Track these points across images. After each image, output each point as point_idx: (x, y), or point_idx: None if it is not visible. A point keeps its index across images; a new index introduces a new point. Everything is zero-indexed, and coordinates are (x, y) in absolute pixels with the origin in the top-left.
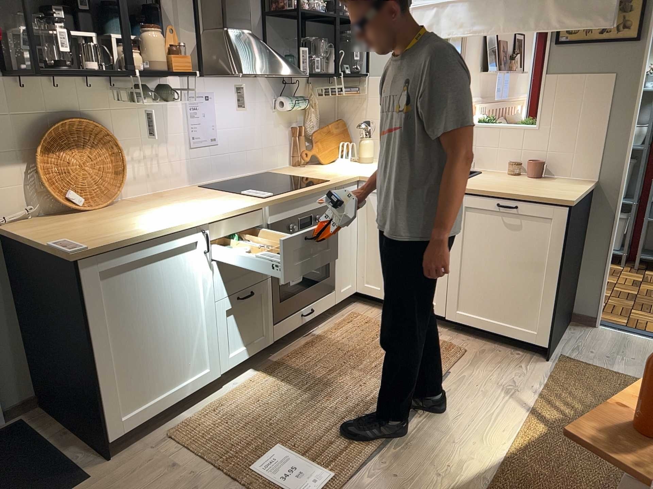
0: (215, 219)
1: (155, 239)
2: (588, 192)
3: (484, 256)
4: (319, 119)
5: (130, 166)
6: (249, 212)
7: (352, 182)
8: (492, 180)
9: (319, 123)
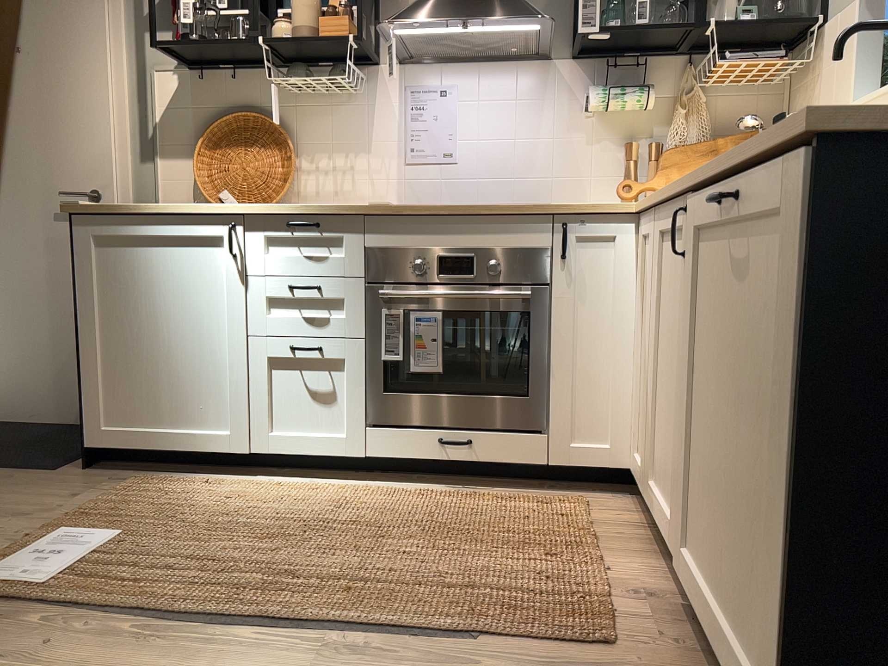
0: (250, 210)
1: (159, 215)
2: None
3: (719, 381)
4: (710, 134)
5: (310, 175)
6: (319, 215)
7: (612, 215)
8: None
9: (703, 140)
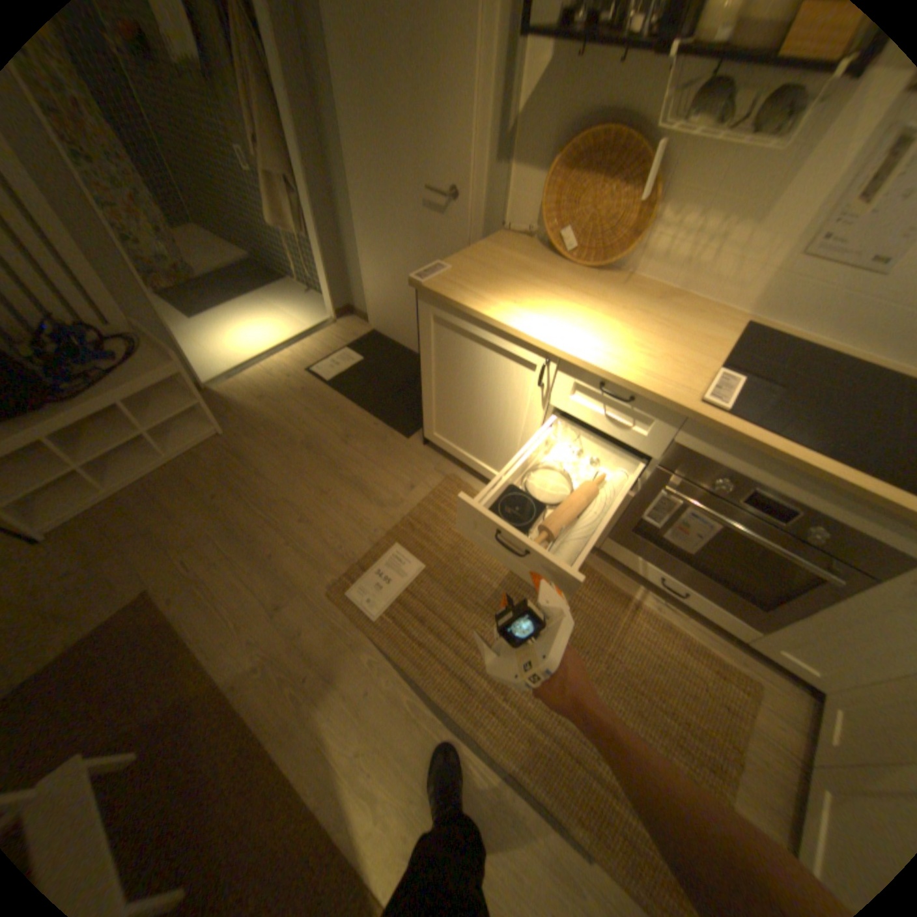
0: (568, 359)
1: (485, 324)
2: None
3: None
4: None
5: (670, 231)
6: (638, 394)
7: None
8: None
9: None
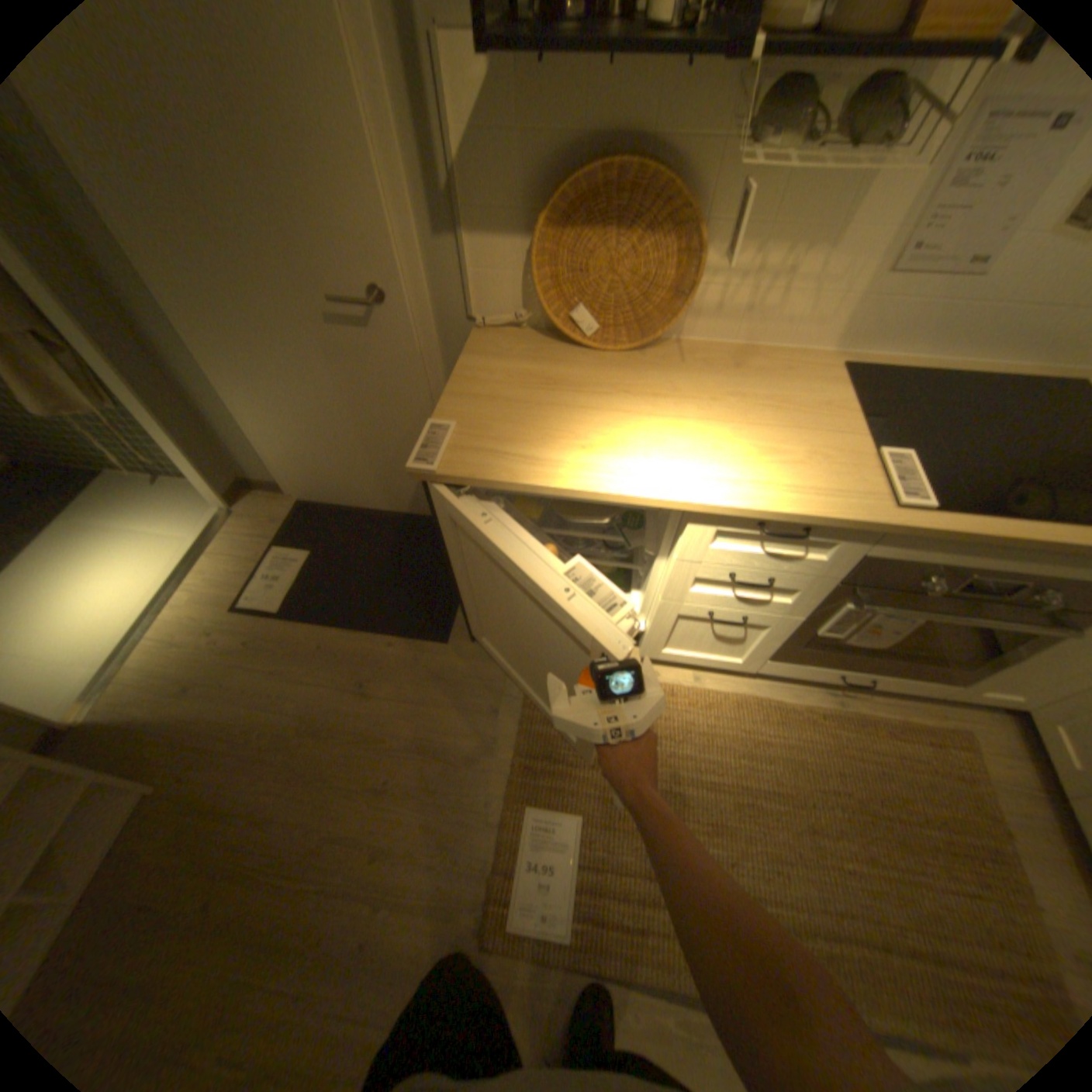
0: (713, 509)
1: (564, 496)
2: None
3: None
4: None
5: (720, 278)
6: (820, 523)
7: None
8: None
9: None
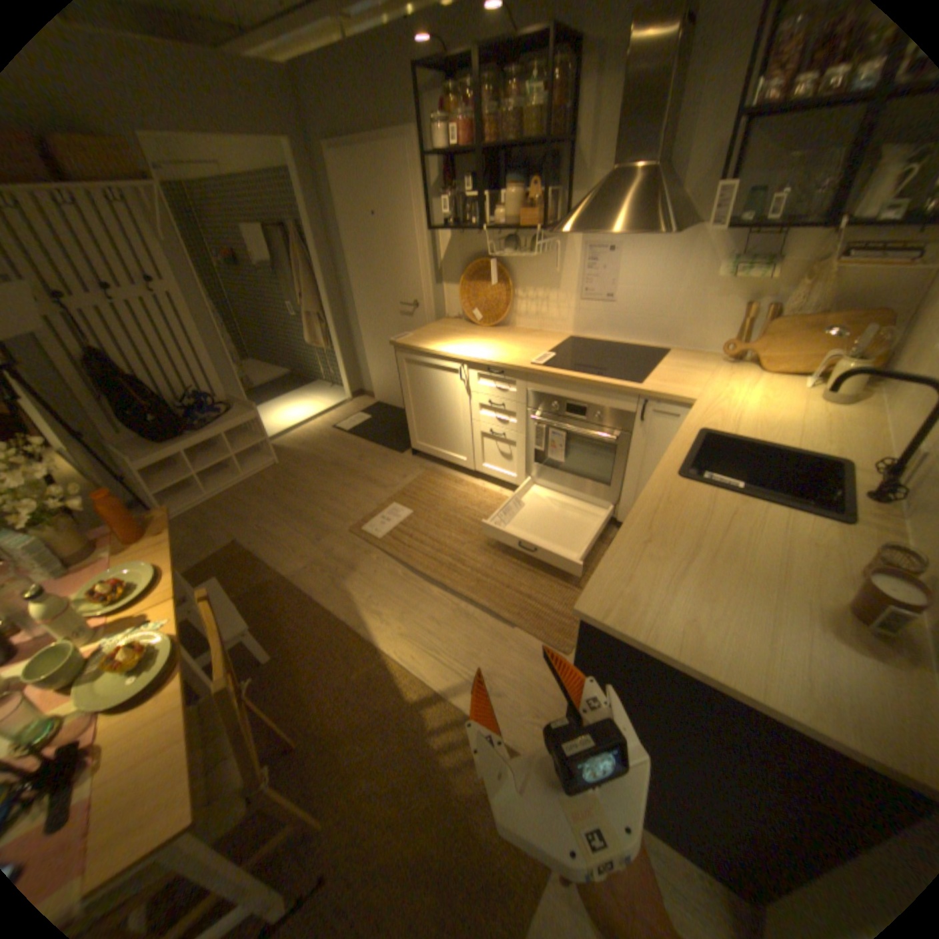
0: (469, 360)
1: (429, 354)
2: (772, 716)
3: None
4: (835, 300)
5: (523, 302)
6: (503, 368)
7: (678, 403)
8: (768, 531)
9: (825, 307)
